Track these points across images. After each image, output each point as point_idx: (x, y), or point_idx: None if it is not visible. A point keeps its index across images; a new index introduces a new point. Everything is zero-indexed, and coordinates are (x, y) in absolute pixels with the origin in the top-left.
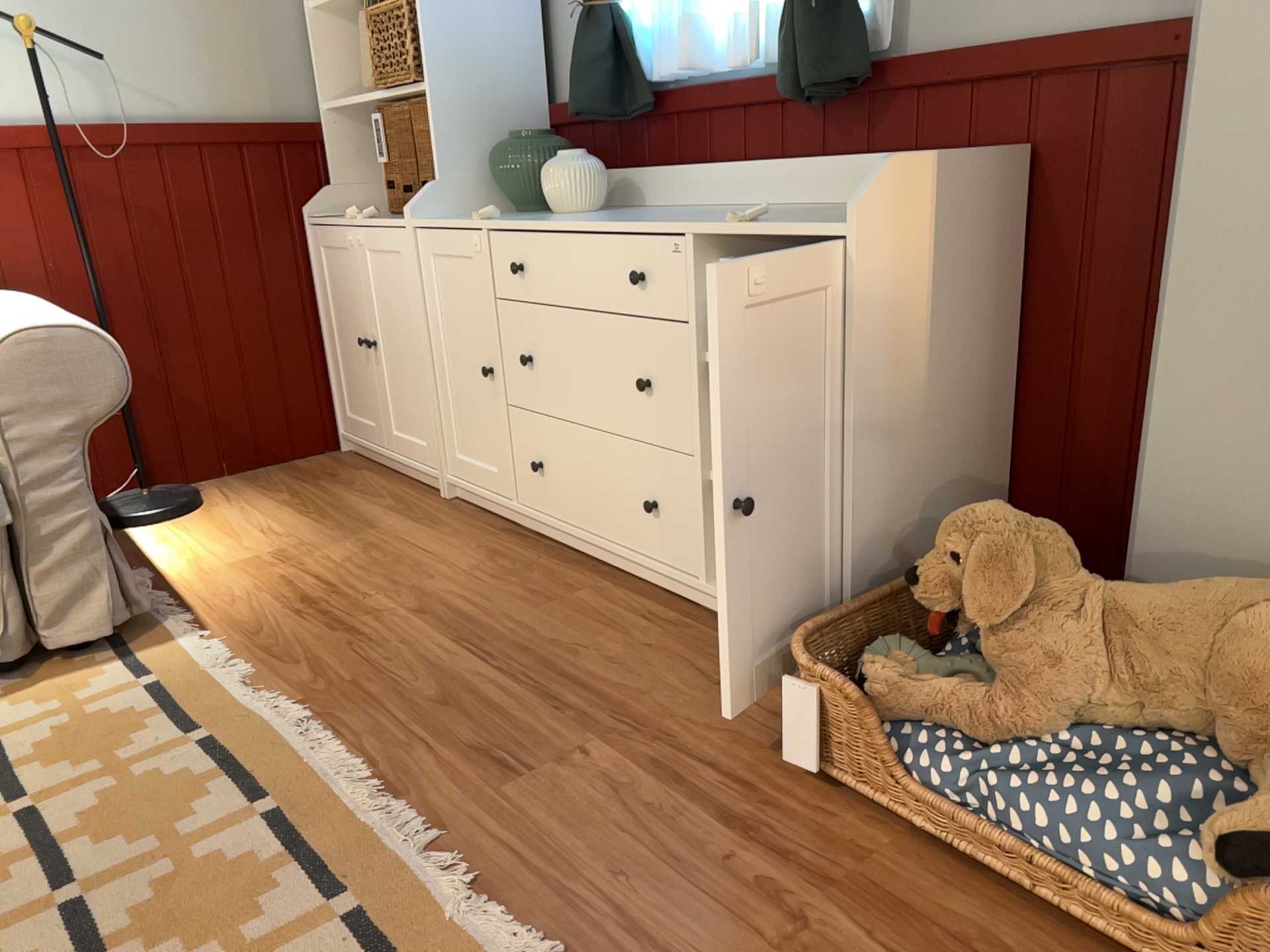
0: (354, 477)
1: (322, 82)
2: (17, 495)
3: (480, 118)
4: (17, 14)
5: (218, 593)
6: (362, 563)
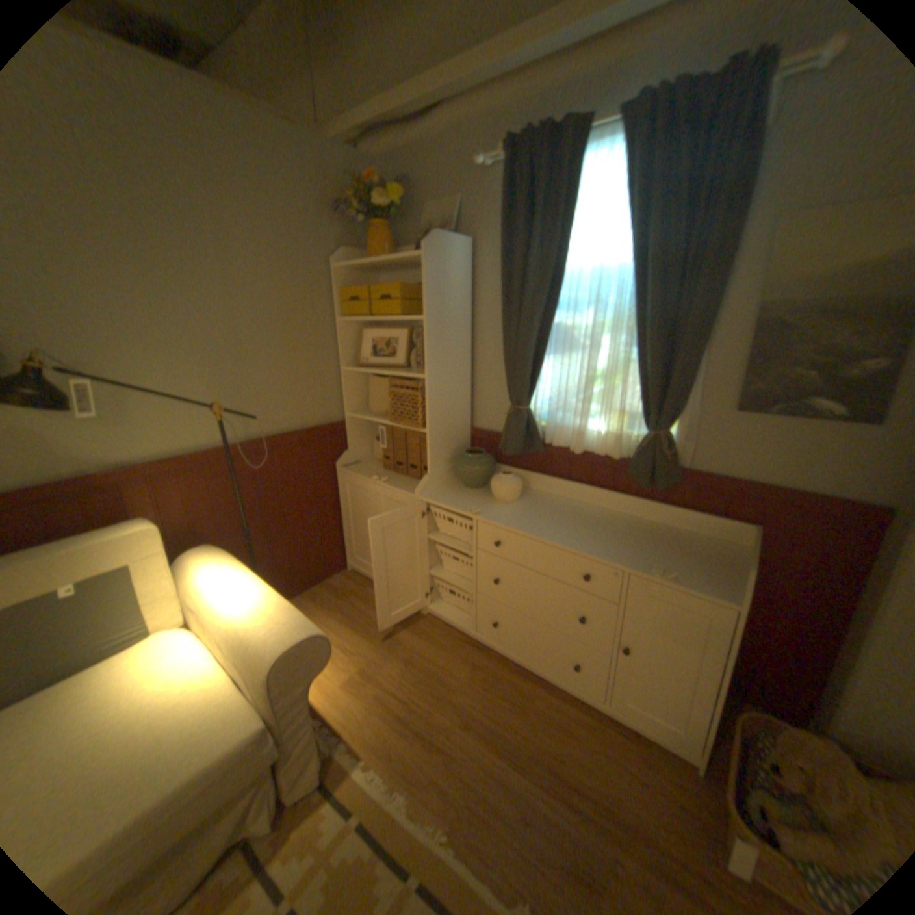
0: (366, 595)
1: (347, 402)
2: (277, 738)
3: (447, 441)
4: (201, 391)
5: (347, 718)
6: (412, 681)
